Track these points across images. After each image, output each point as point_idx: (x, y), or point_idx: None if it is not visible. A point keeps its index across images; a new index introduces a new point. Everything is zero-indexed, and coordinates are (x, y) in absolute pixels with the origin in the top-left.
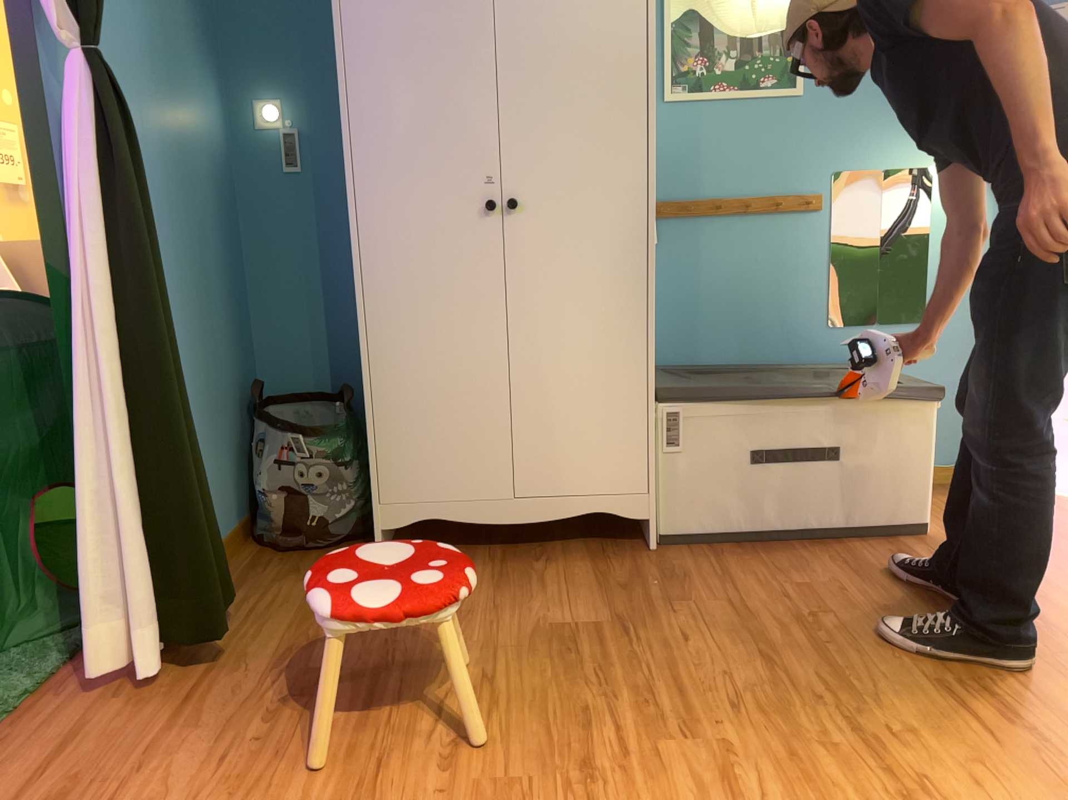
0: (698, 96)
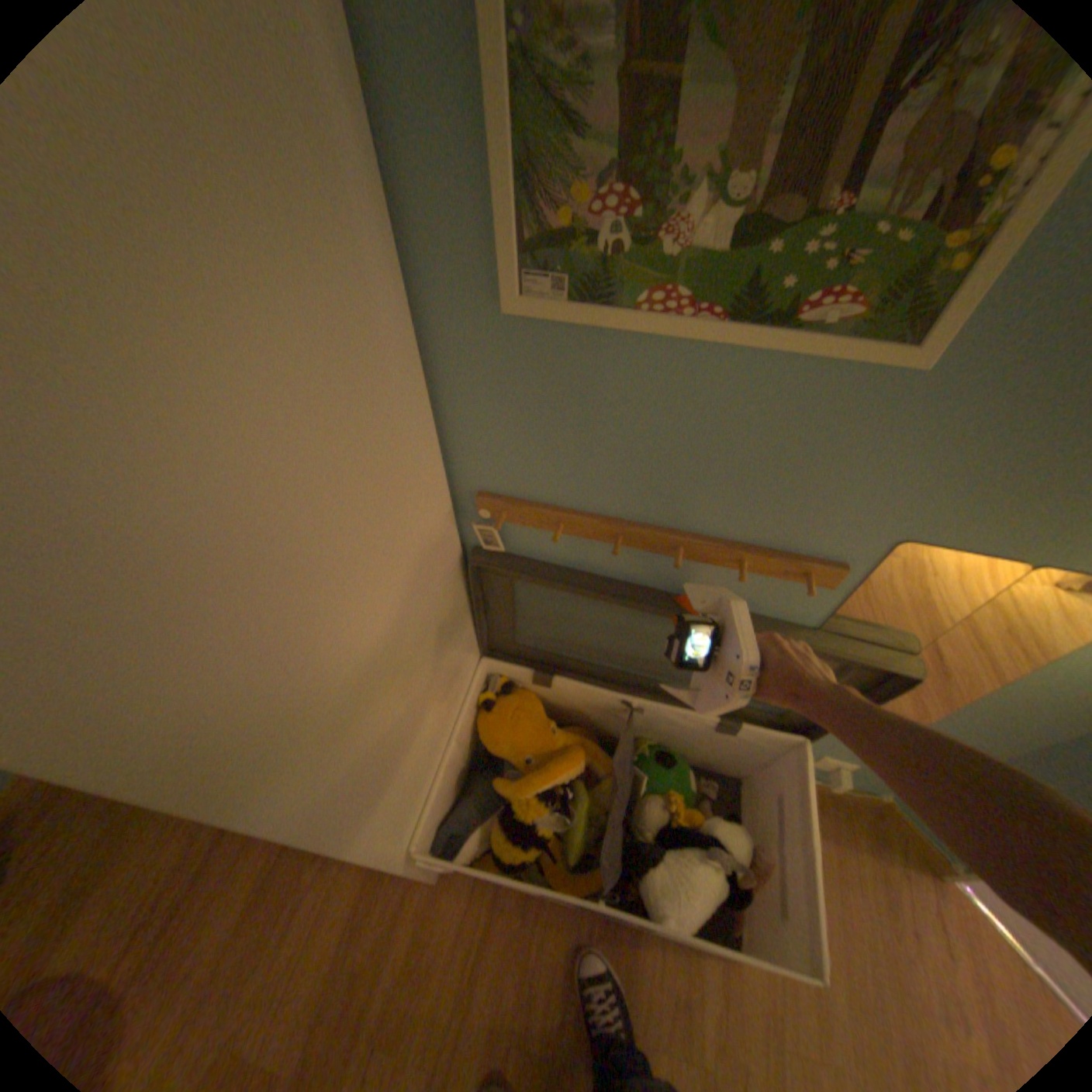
0: (603, 313)
